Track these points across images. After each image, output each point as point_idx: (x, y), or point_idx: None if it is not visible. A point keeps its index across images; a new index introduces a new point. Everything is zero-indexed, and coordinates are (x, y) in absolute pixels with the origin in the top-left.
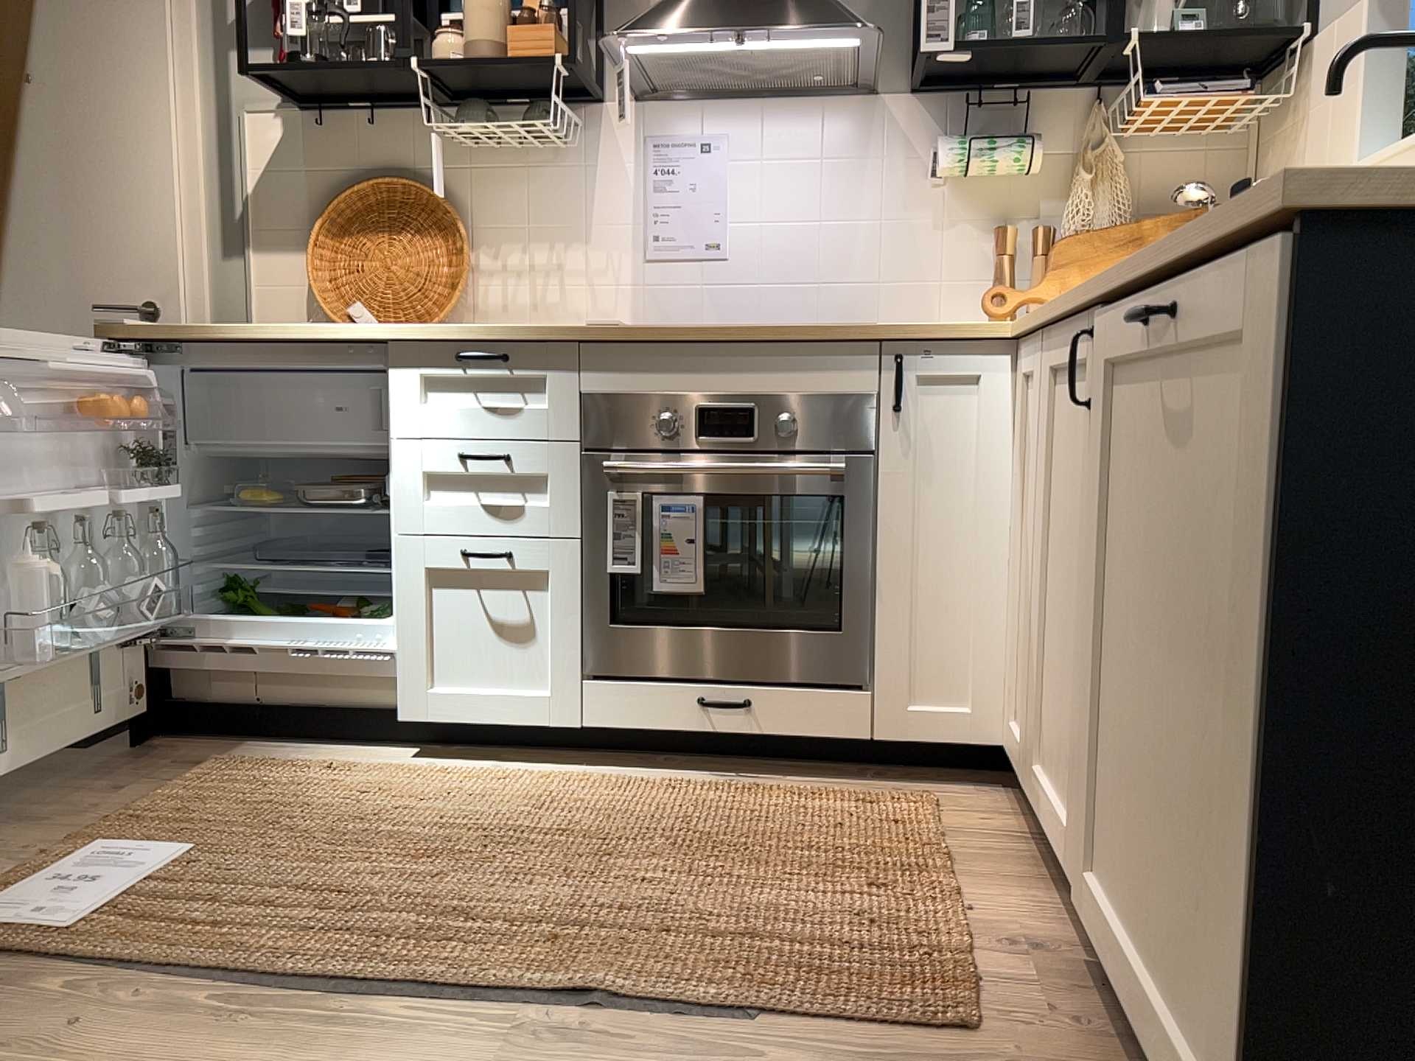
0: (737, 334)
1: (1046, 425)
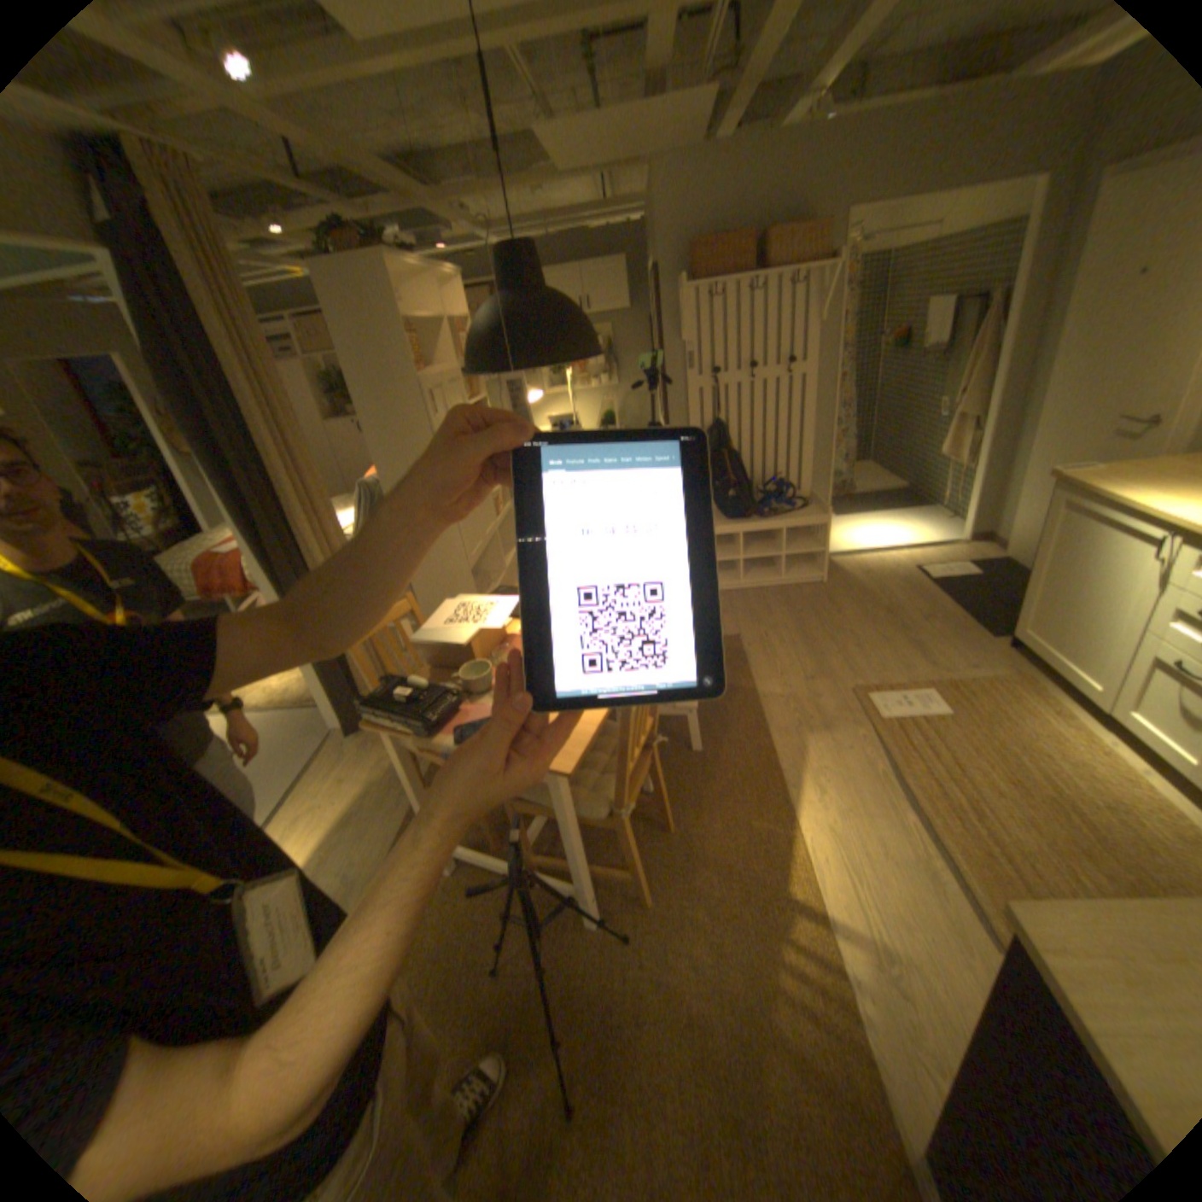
0: None
1: None
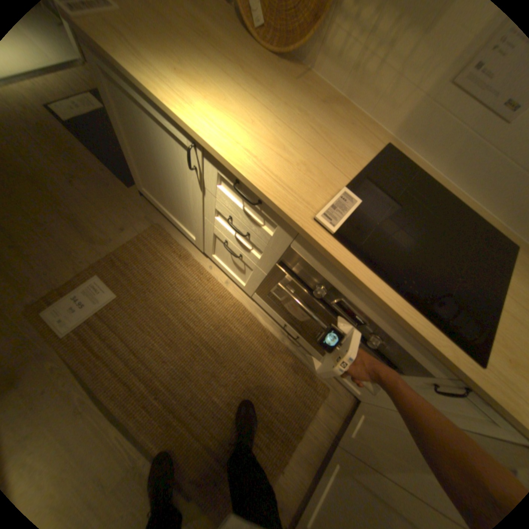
0: (389, 311)
1: None
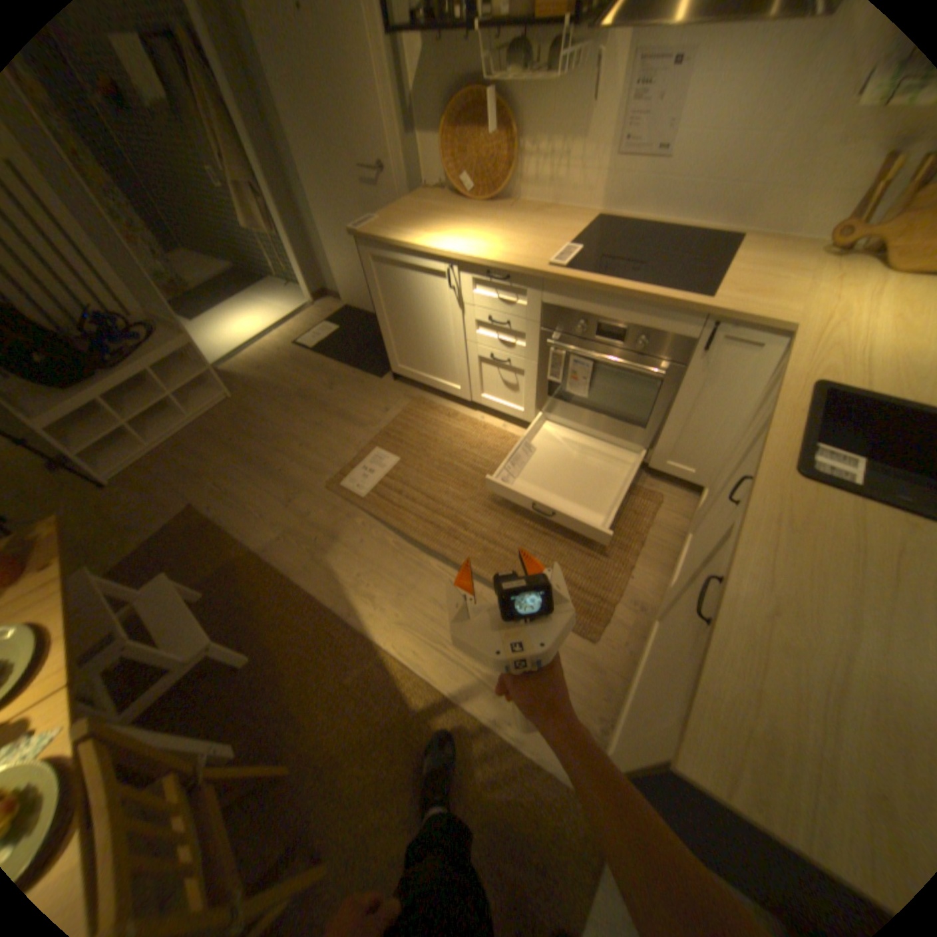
0: (623, 293)
1: (759, 425)
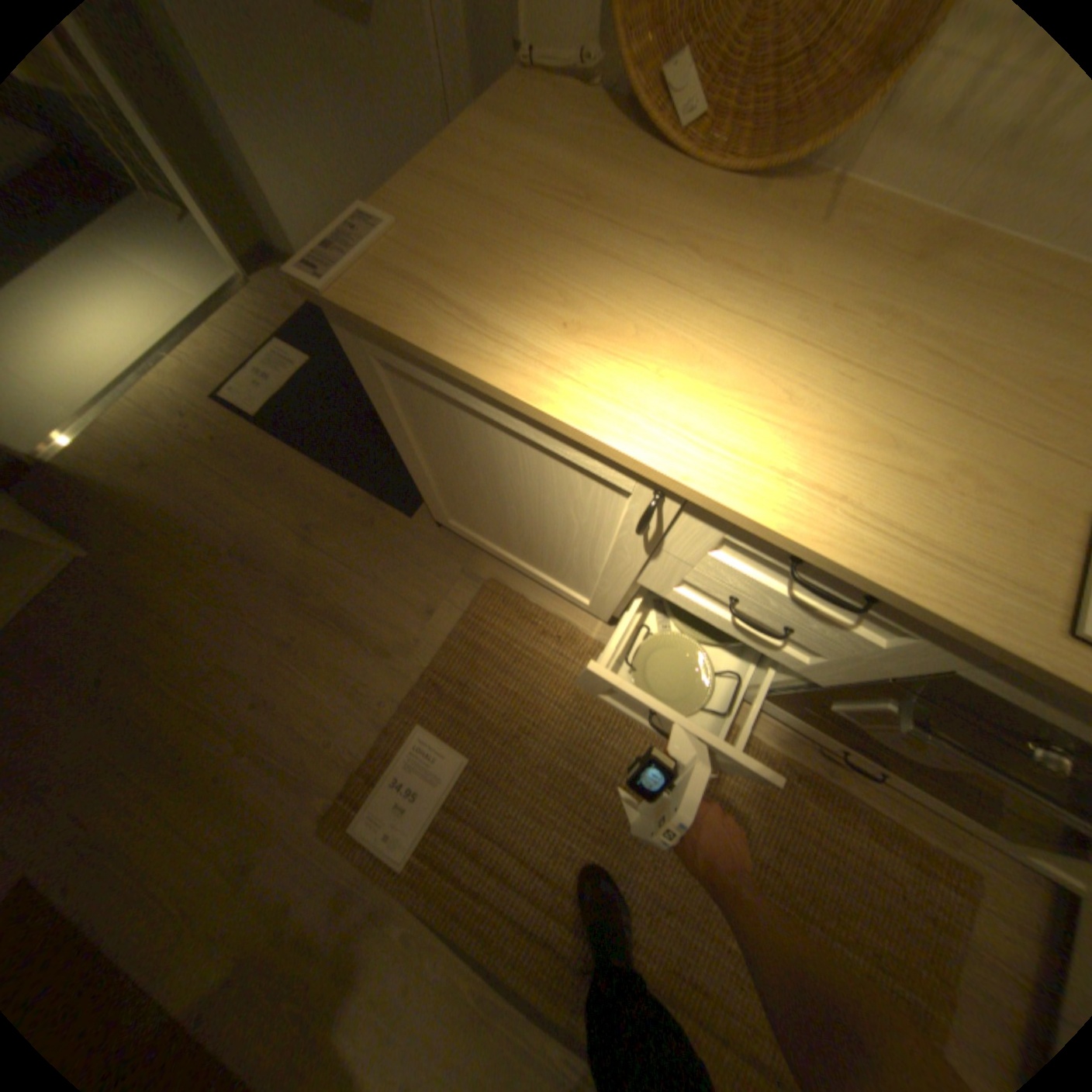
0: None
1: None
